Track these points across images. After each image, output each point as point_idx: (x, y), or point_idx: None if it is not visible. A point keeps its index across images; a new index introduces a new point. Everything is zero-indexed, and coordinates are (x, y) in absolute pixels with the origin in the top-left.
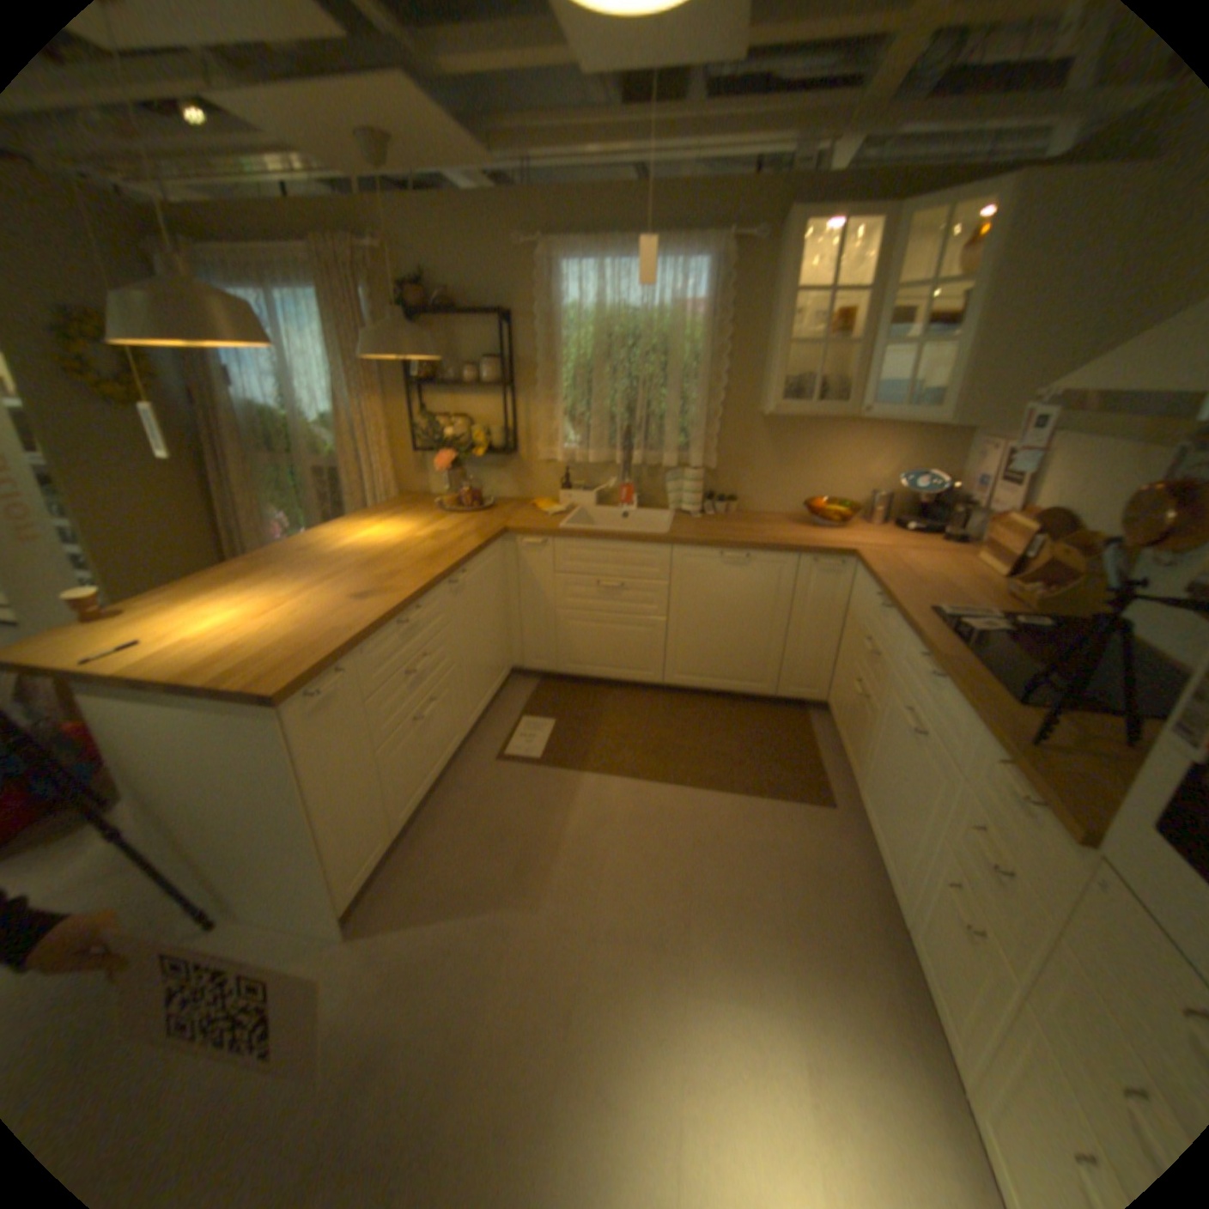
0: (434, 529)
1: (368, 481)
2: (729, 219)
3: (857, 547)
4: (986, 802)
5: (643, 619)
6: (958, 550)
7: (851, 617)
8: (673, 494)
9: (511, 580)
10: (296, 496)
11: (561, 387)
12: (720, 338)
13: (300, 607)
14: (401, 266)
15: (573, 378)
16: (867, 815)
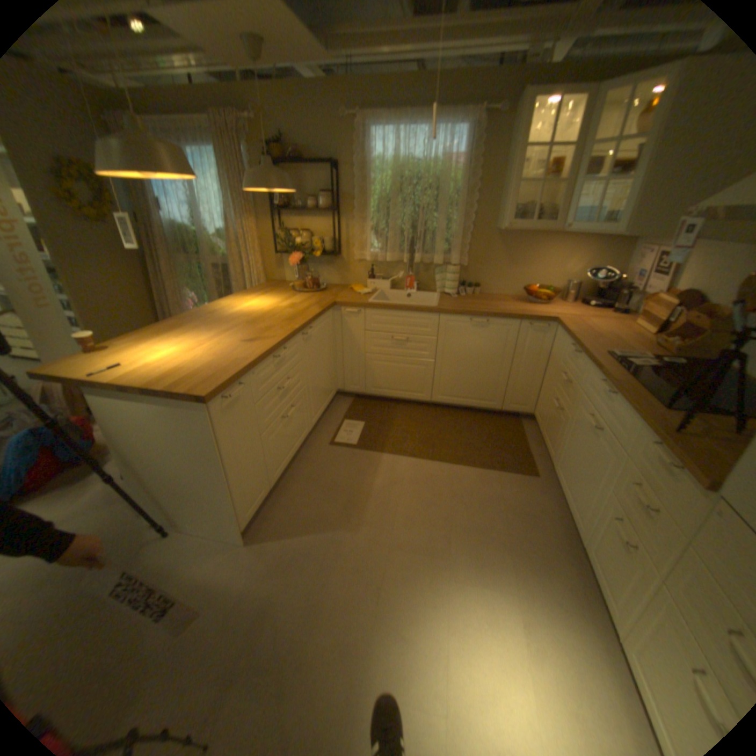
0: (290, 303)
1: (246, 273)
2: (481, 98)
3: (557, 316)
4: (642, 468)
5: (419, 361)
6: (622, 318)
7: (551, 360)
8: (438, 283)
9: (336, 336)
10: (200, 283)
11: (369, 213)
12: (472, 180)
13: (213, 348)
14: (266, 132)
15: (376, 207)
16: (559, 481)
